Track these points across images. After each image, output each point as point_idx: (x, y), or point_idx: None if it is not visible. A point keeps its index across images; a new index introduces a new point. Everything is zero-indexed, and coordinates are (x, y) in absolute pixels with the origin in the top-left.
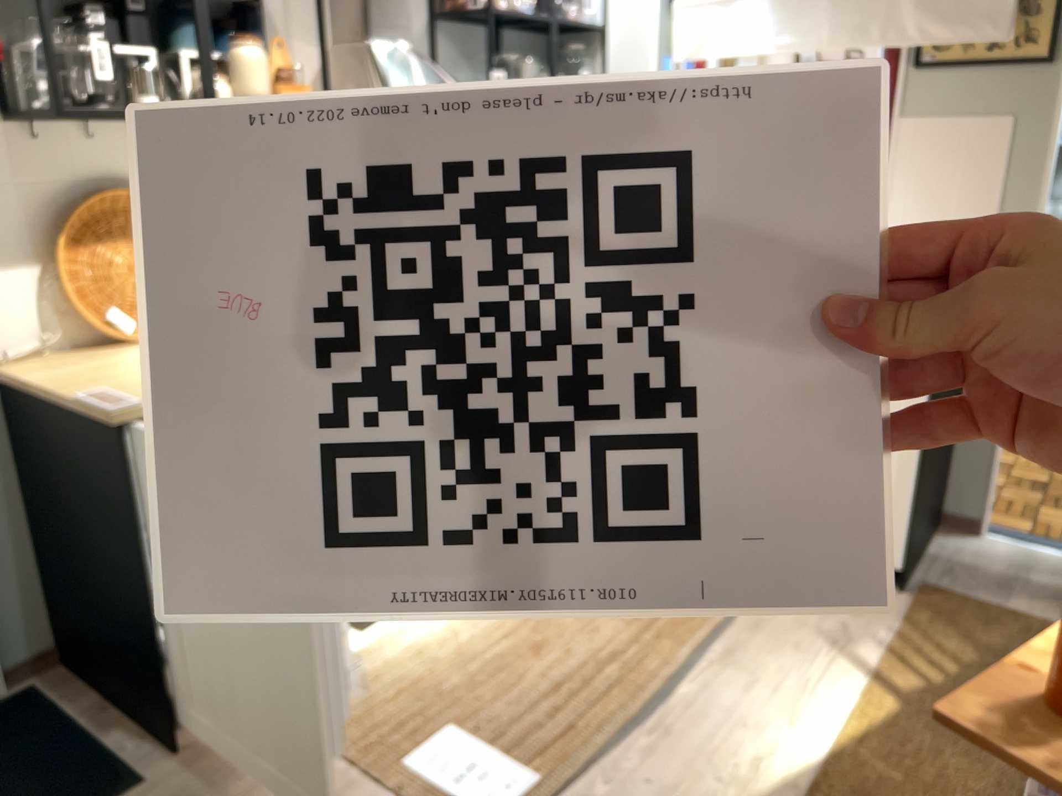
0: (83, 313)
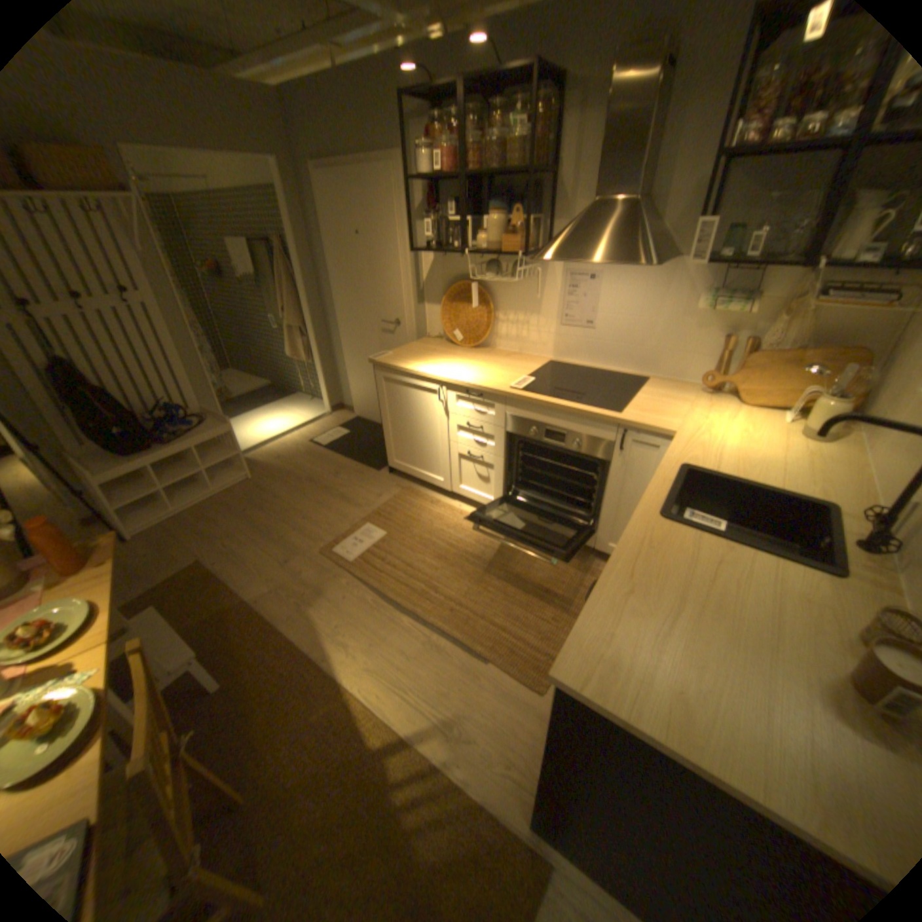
0: (443, 328)
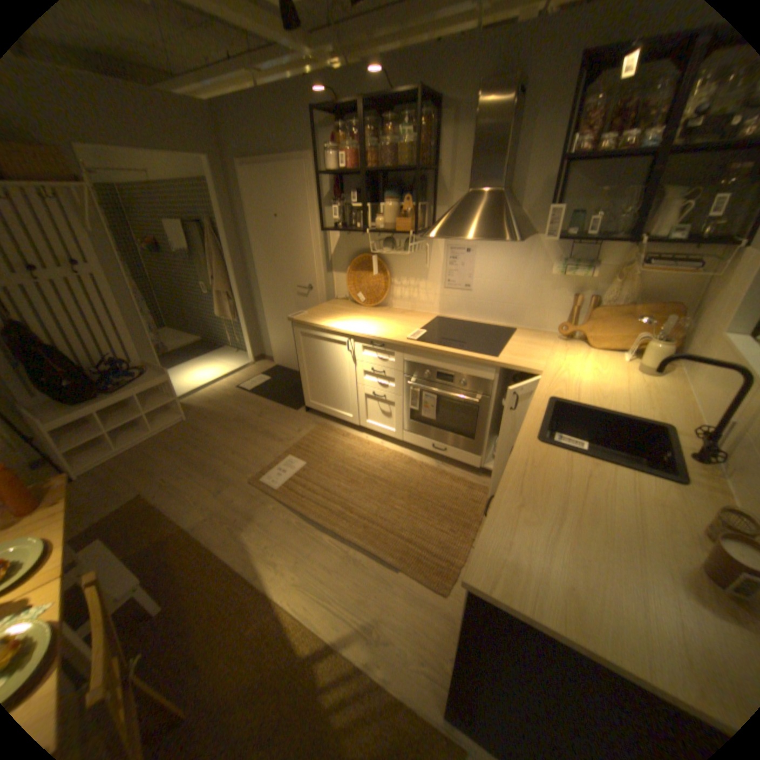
0: (348, 291)
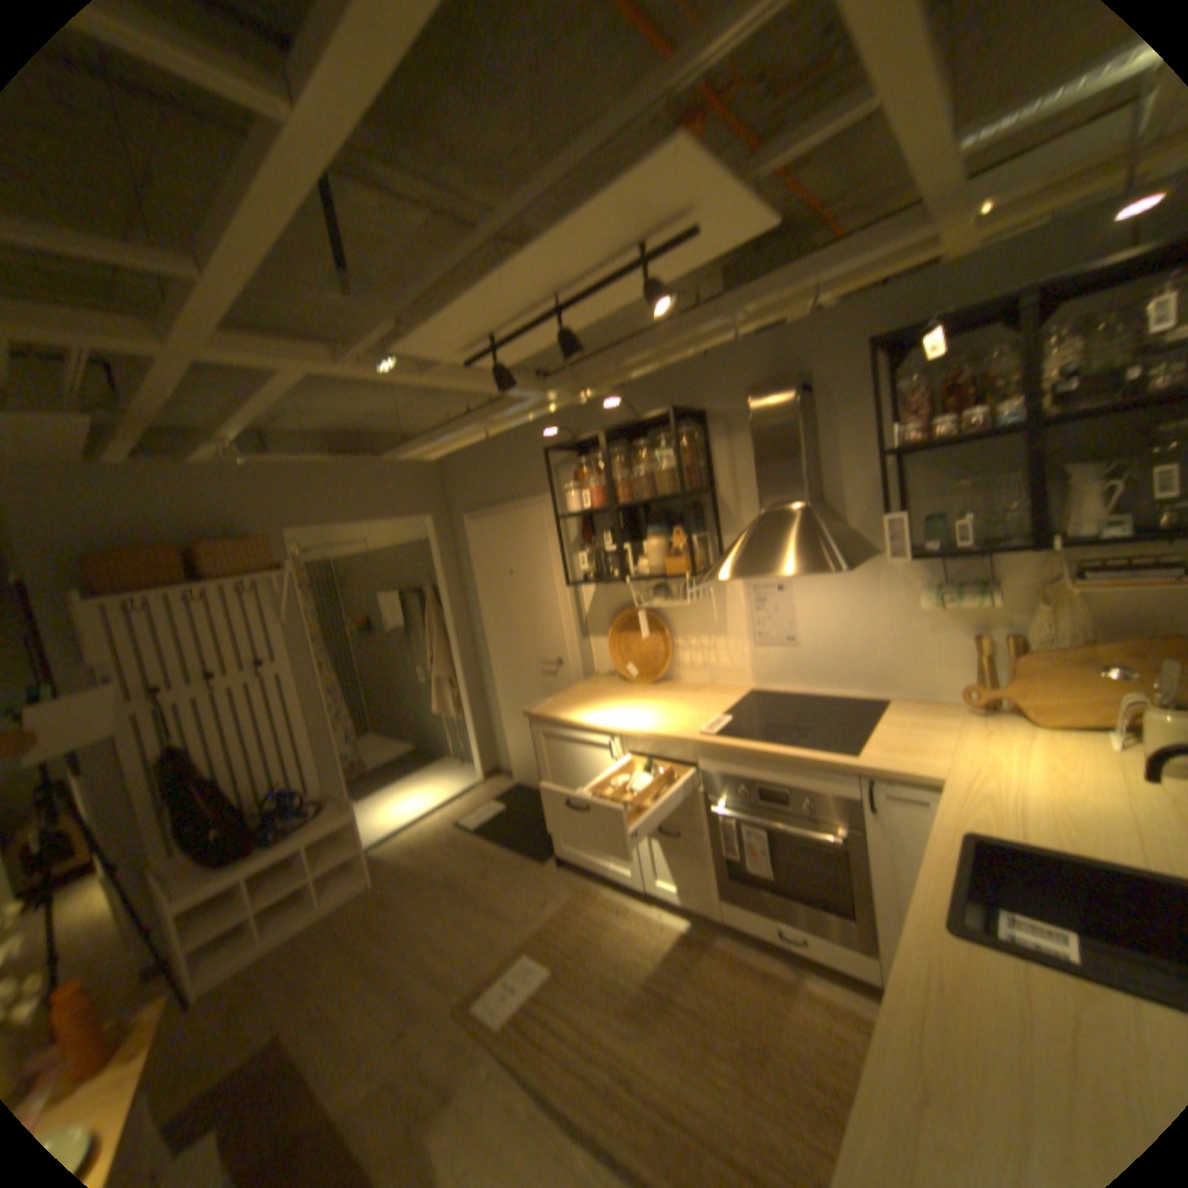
0: (612, 661)
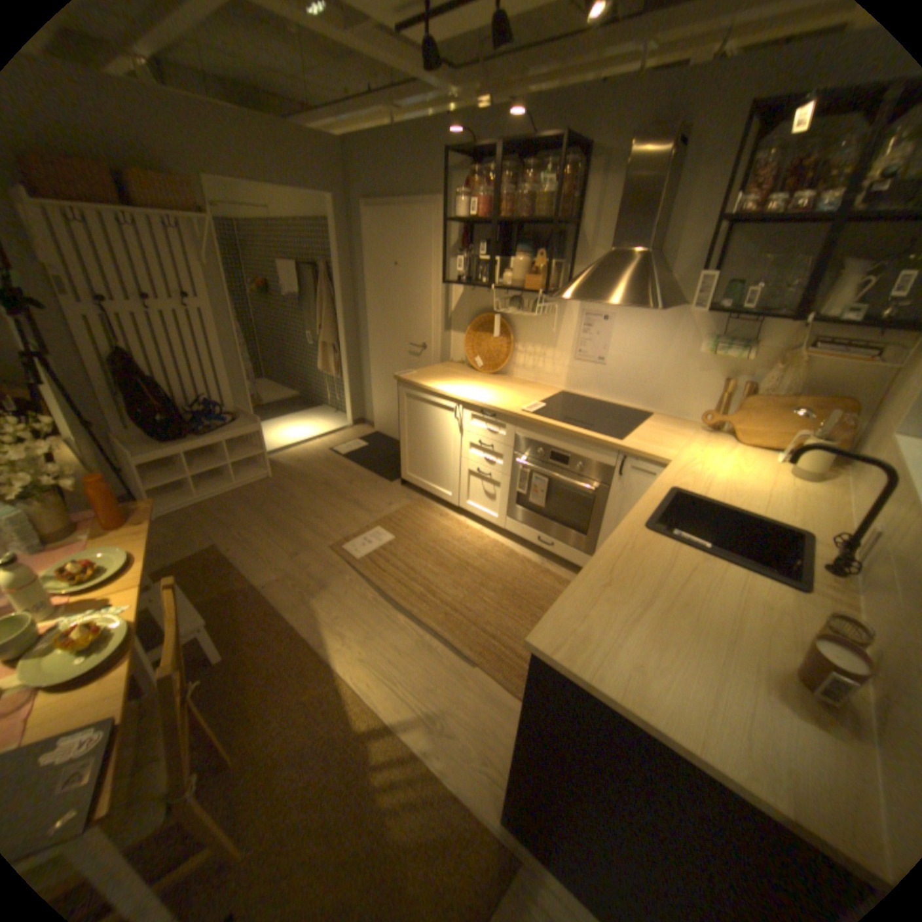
0: (466, 354)
